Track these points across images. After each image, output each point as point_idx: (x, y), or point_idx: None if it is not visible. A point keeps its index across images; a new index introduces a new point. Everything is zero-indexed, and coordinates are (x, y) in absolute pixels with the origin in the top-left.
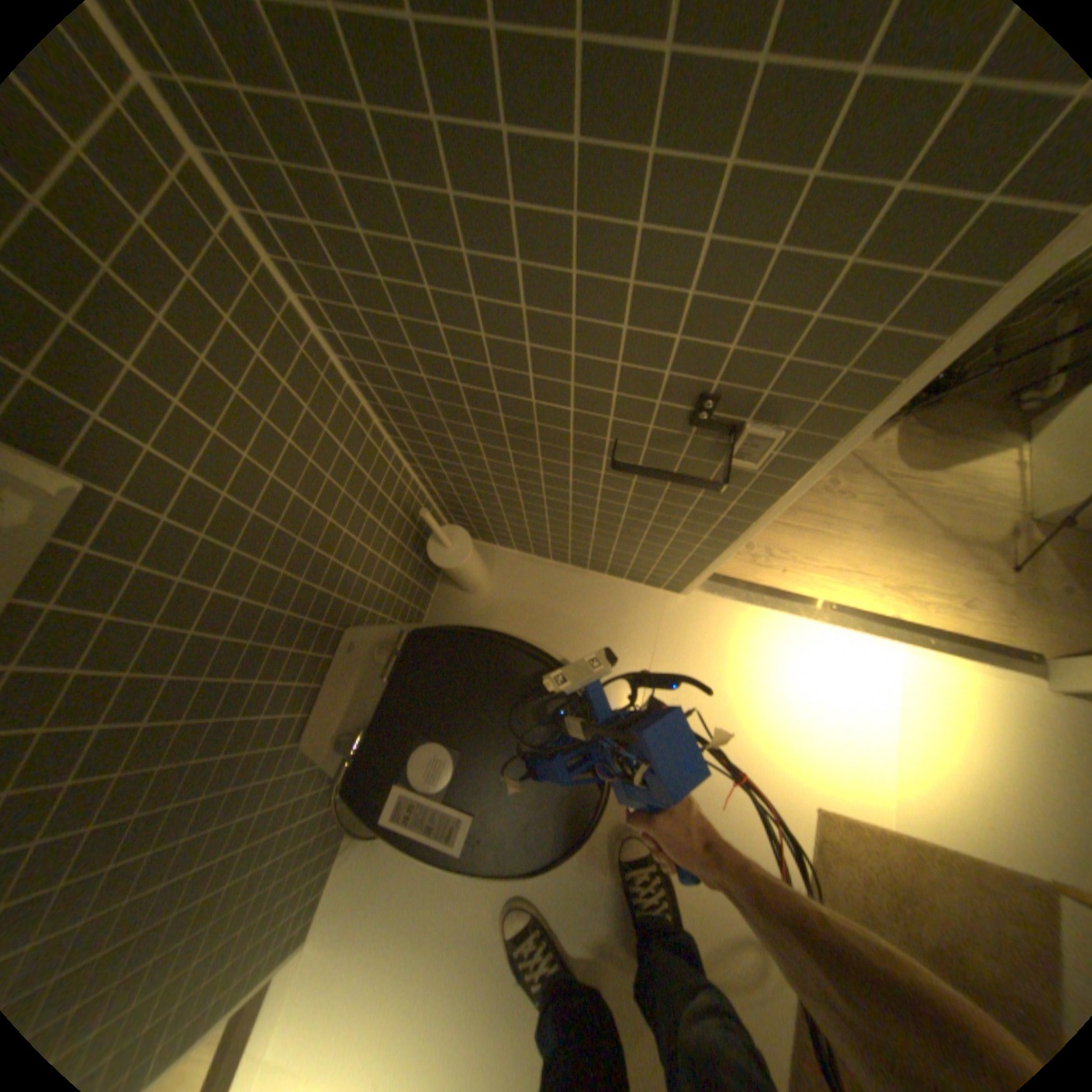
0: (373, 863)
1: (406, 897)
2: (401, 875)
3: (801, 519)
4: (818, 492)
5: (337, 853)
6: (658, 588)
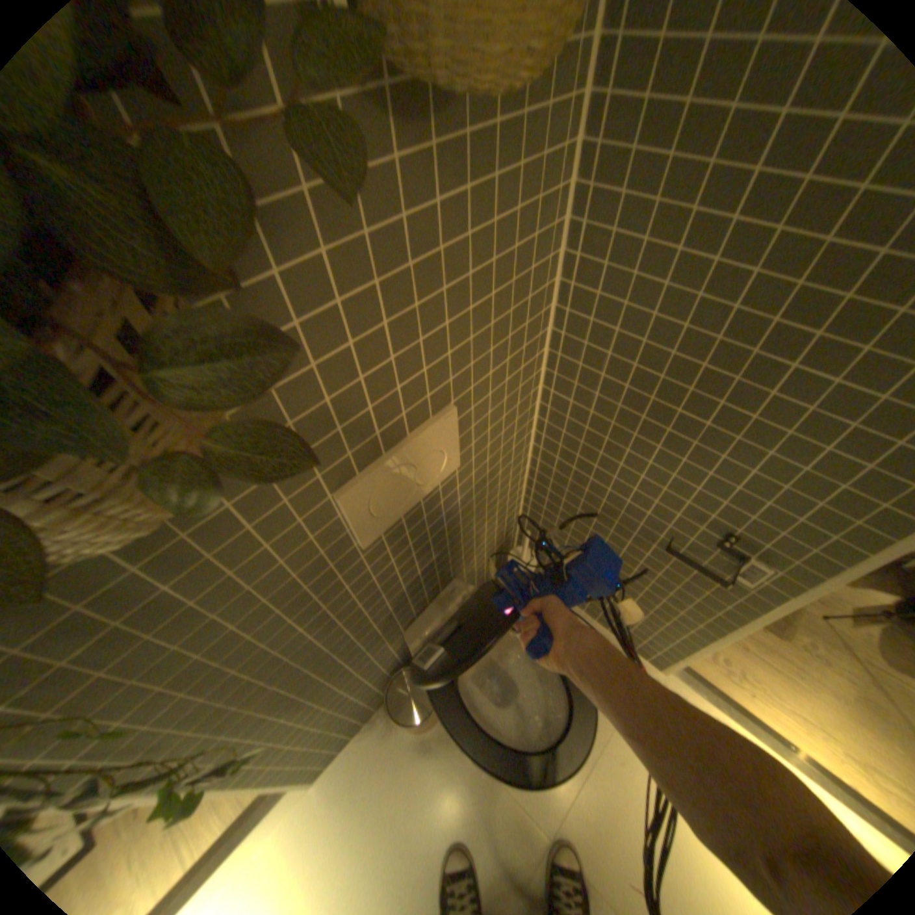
0: (388, 747)
1: (393, 789)
2: (395, 771)
3: (778, 662)
4: (799, 648)
5: (372, 724)
6: (646, 659)
